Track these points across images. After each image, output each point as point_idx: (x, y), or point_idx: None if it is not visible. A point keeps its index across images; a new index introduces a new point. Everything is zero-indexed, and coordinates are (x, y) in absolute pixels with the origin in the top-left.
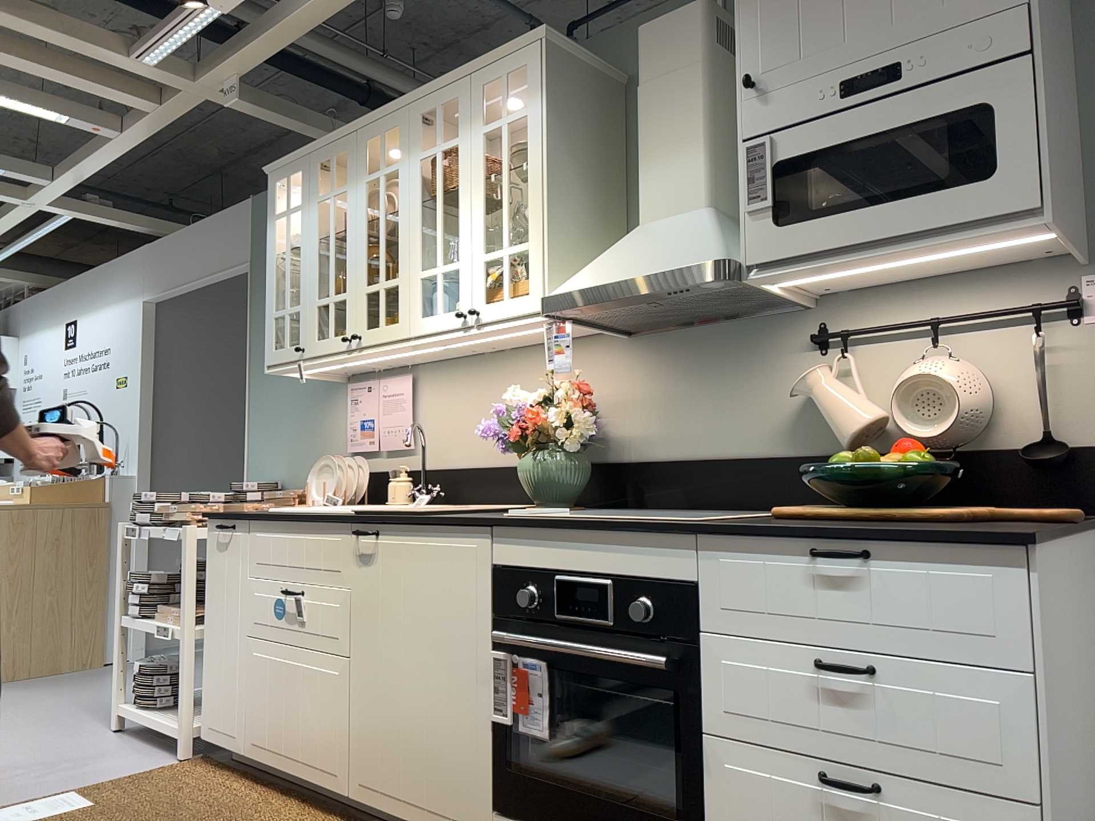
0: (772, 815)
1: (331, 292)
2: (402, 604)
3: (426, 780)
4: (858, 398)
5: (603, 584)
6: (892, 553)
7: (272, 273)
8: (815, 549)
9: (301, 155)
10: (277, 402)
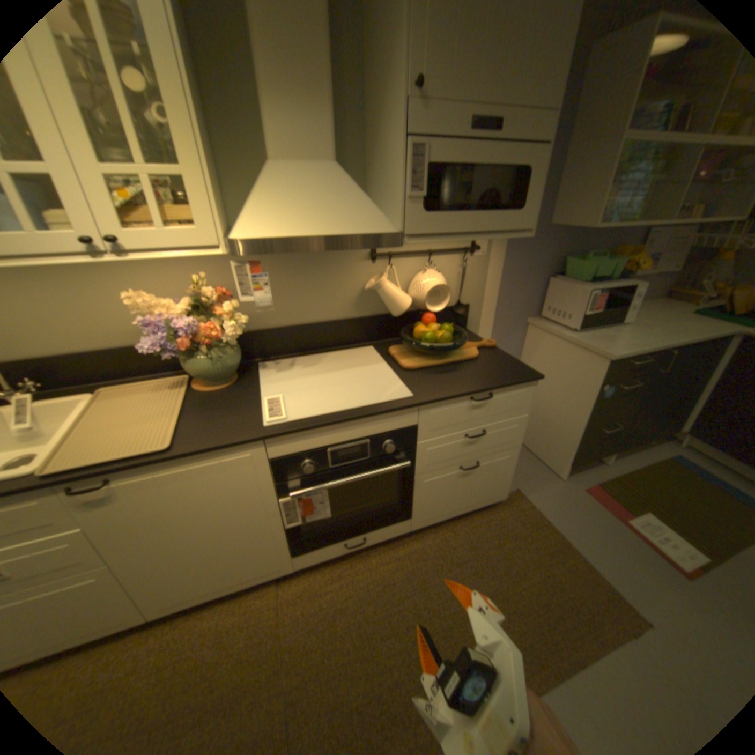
0: (440, 487)
1: None
2: (170, 511)
3: (231, 575)
4: (403, 293)
5: (361, 441)
6: (499, 391)
7: None
8: (471, 397)
9: None
10: None
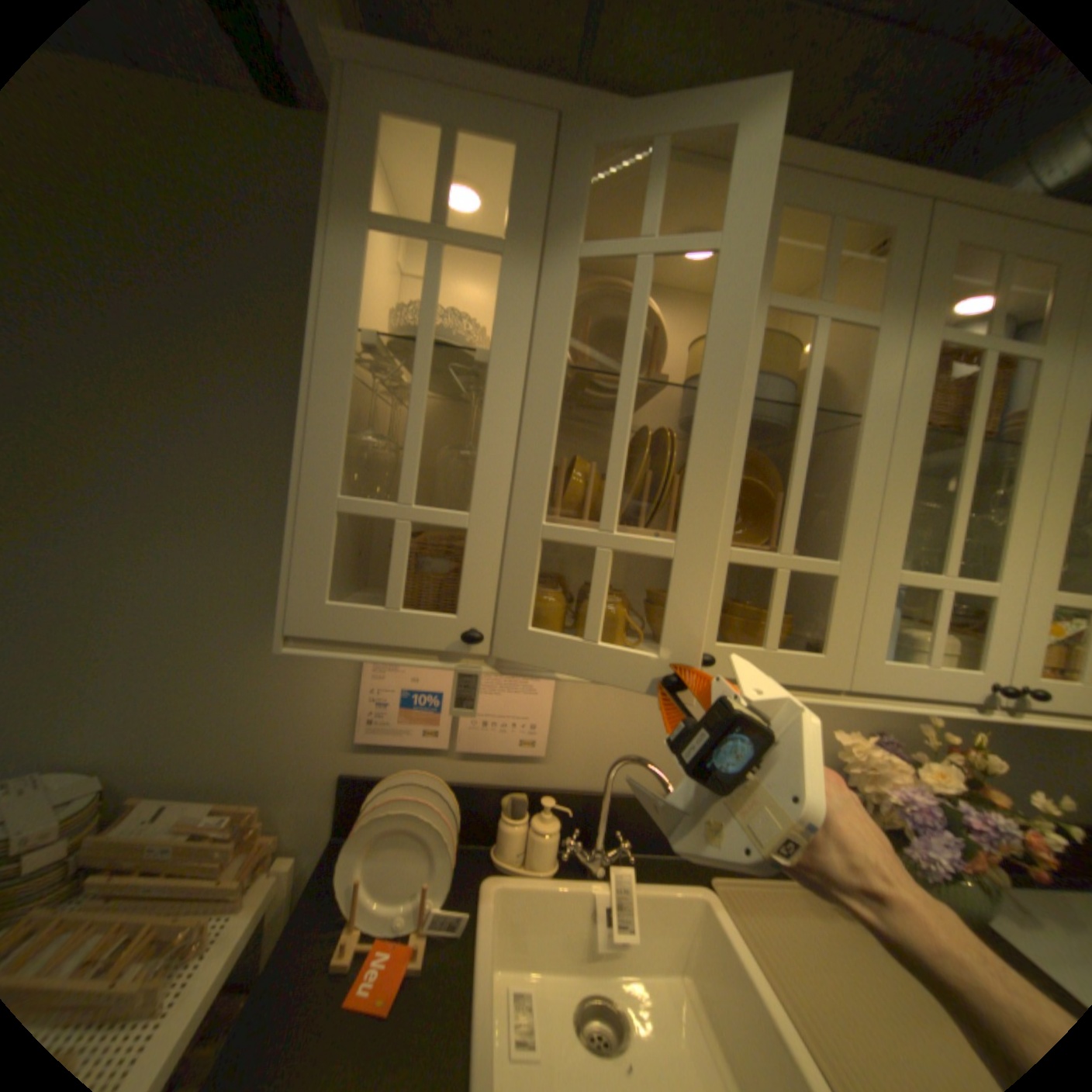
0: None
1: (608, 521)
2: None
3: None
4: None
5: None
6: None
7: (334, 374)
8: None
9: (523, 86)
10: (82, 593)
